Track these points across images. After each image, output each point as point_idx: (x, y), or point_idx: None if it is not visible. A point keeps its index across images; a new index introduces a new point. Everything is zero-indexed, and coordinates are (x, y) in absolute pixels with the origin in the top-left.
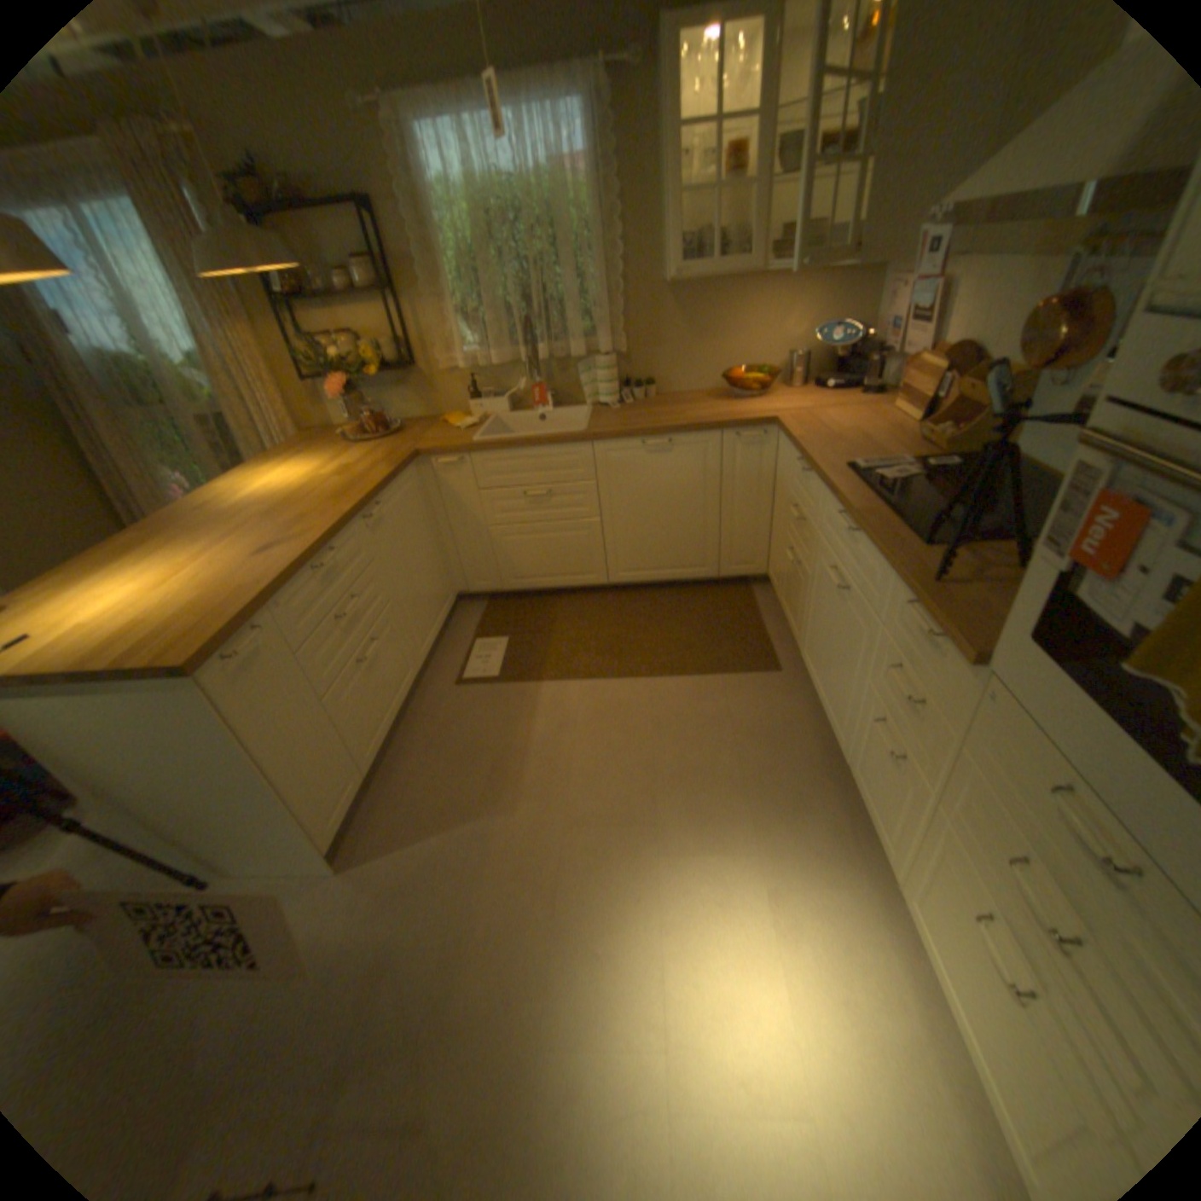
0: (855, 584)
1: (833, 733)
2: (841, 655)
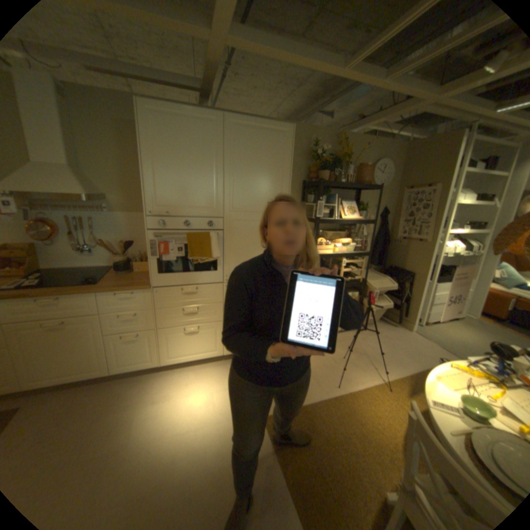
0: (64, 319)
1: (87, 379)
2: (73, 348)
